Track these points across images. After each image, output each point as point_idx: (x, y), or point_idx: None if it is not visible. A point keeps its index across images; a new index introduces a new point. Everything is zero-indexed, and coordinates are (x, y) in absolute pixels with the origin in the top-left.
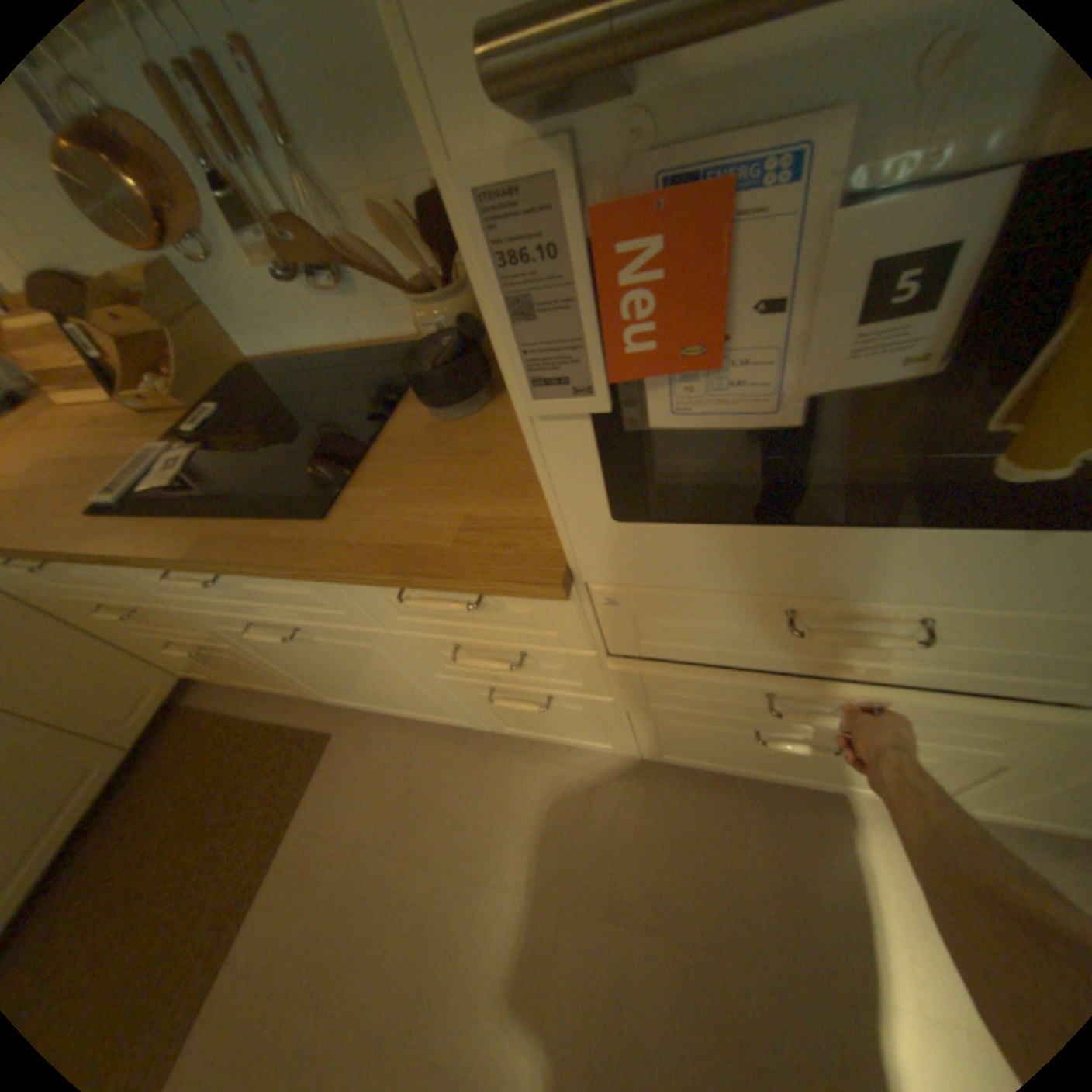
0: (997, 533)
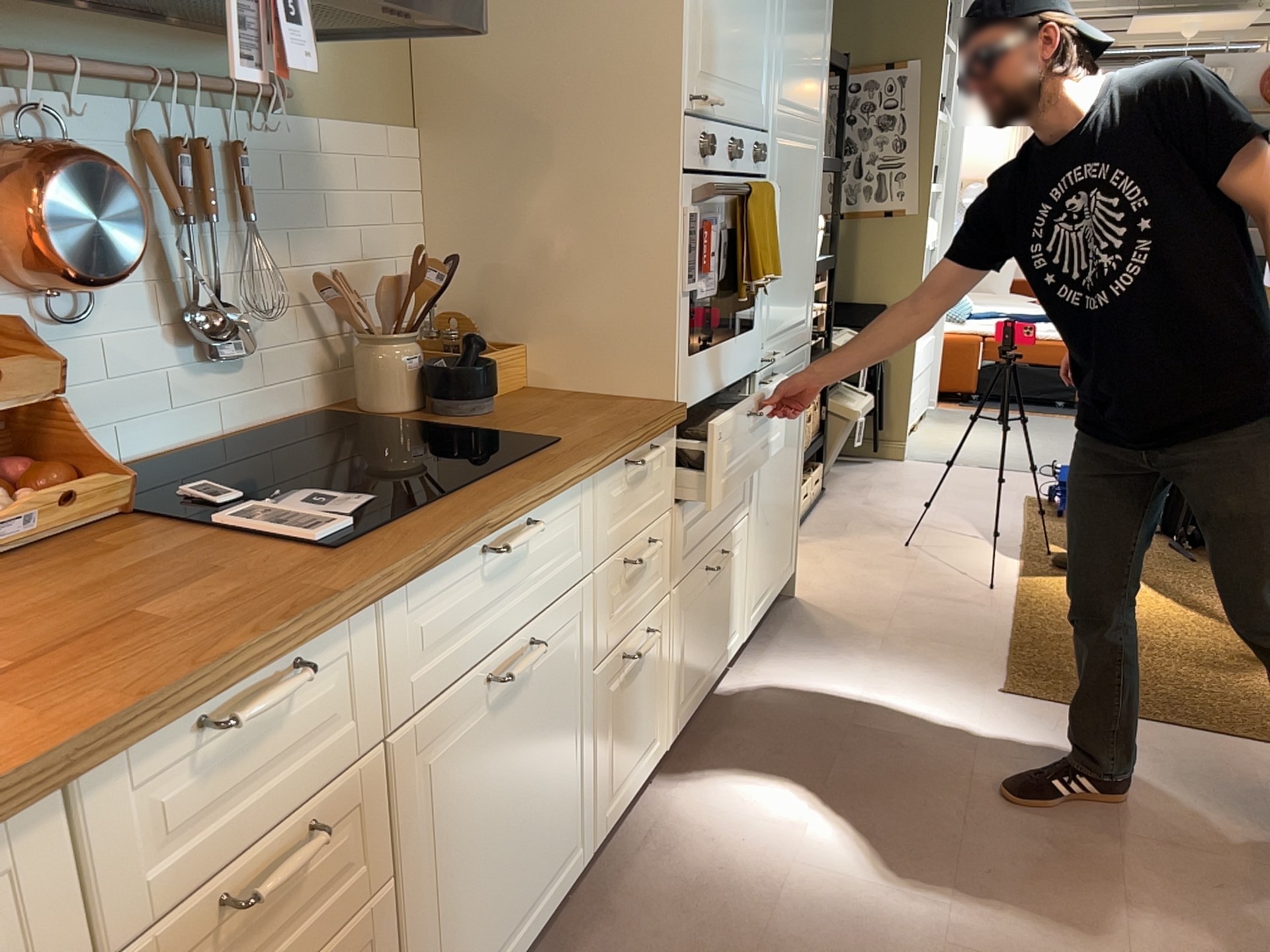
0: (733, 340)
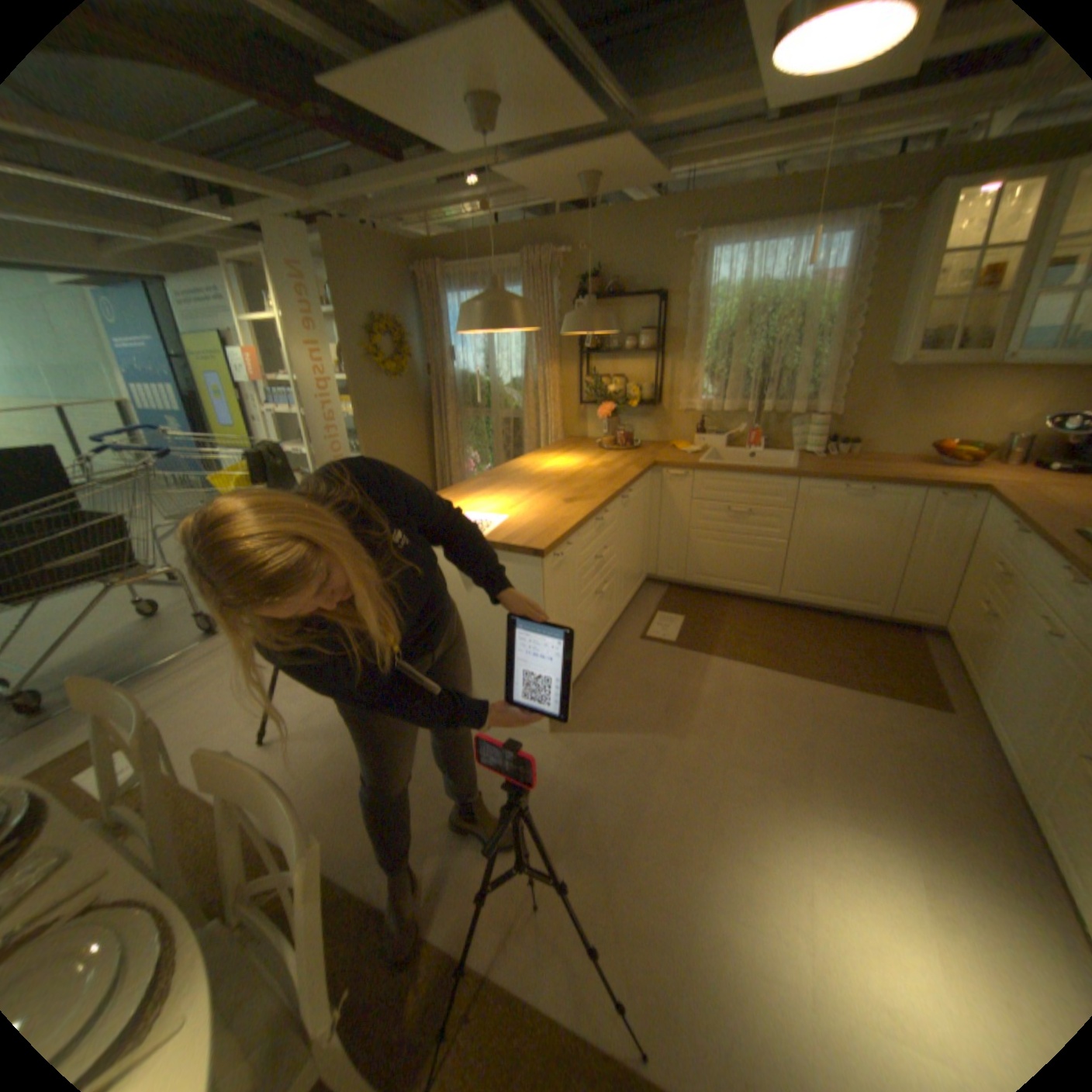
0: None
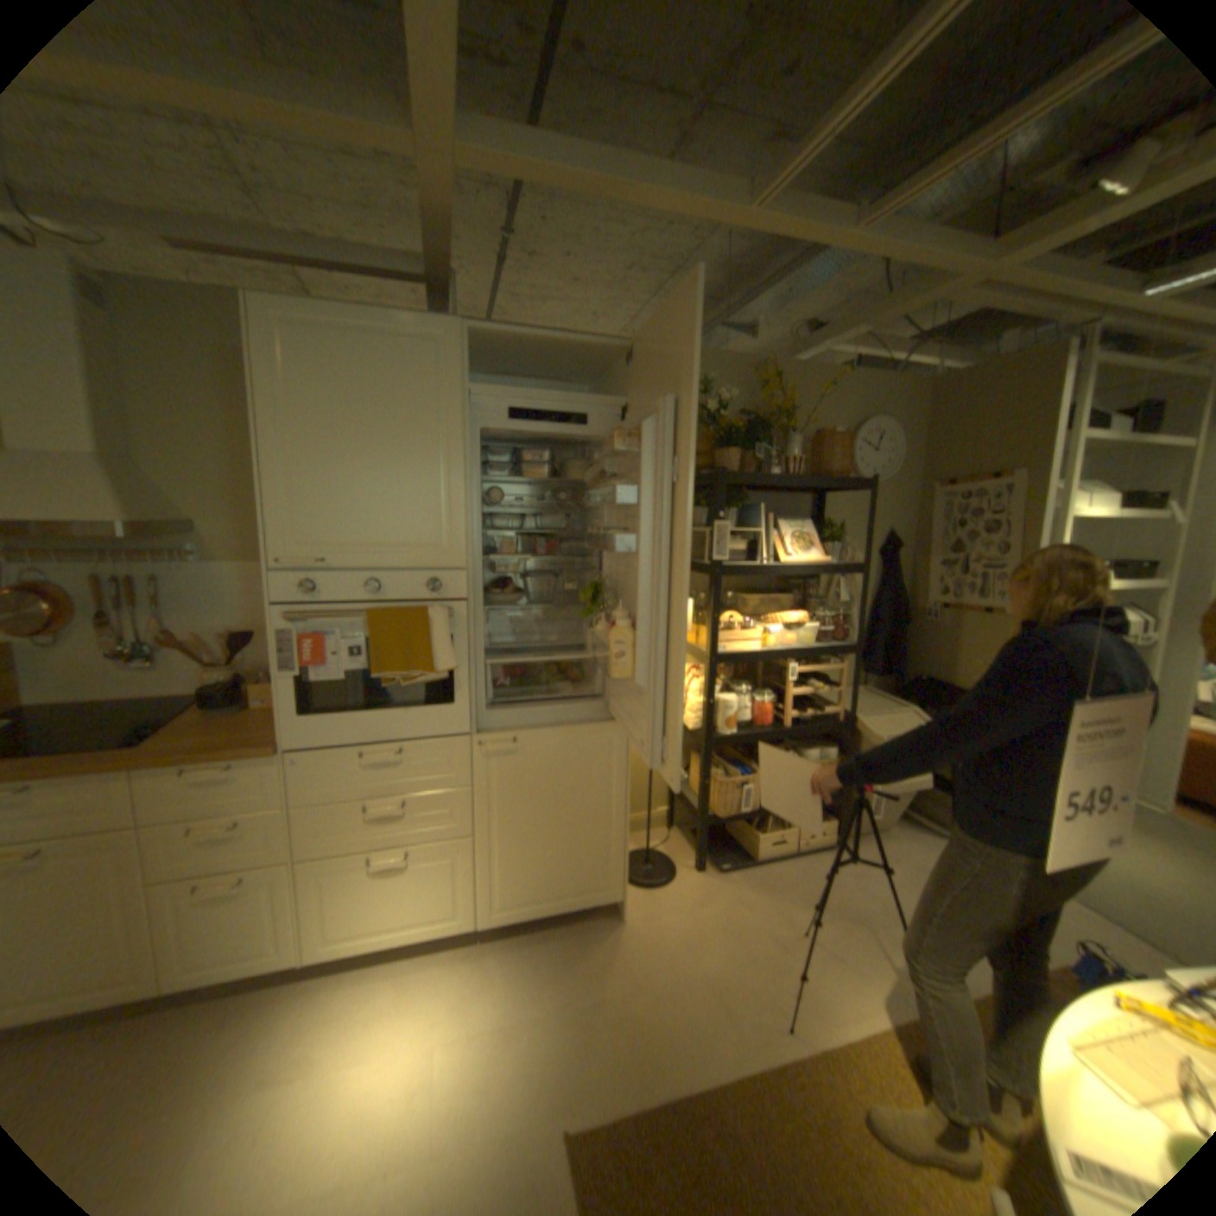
0: (397, 712)
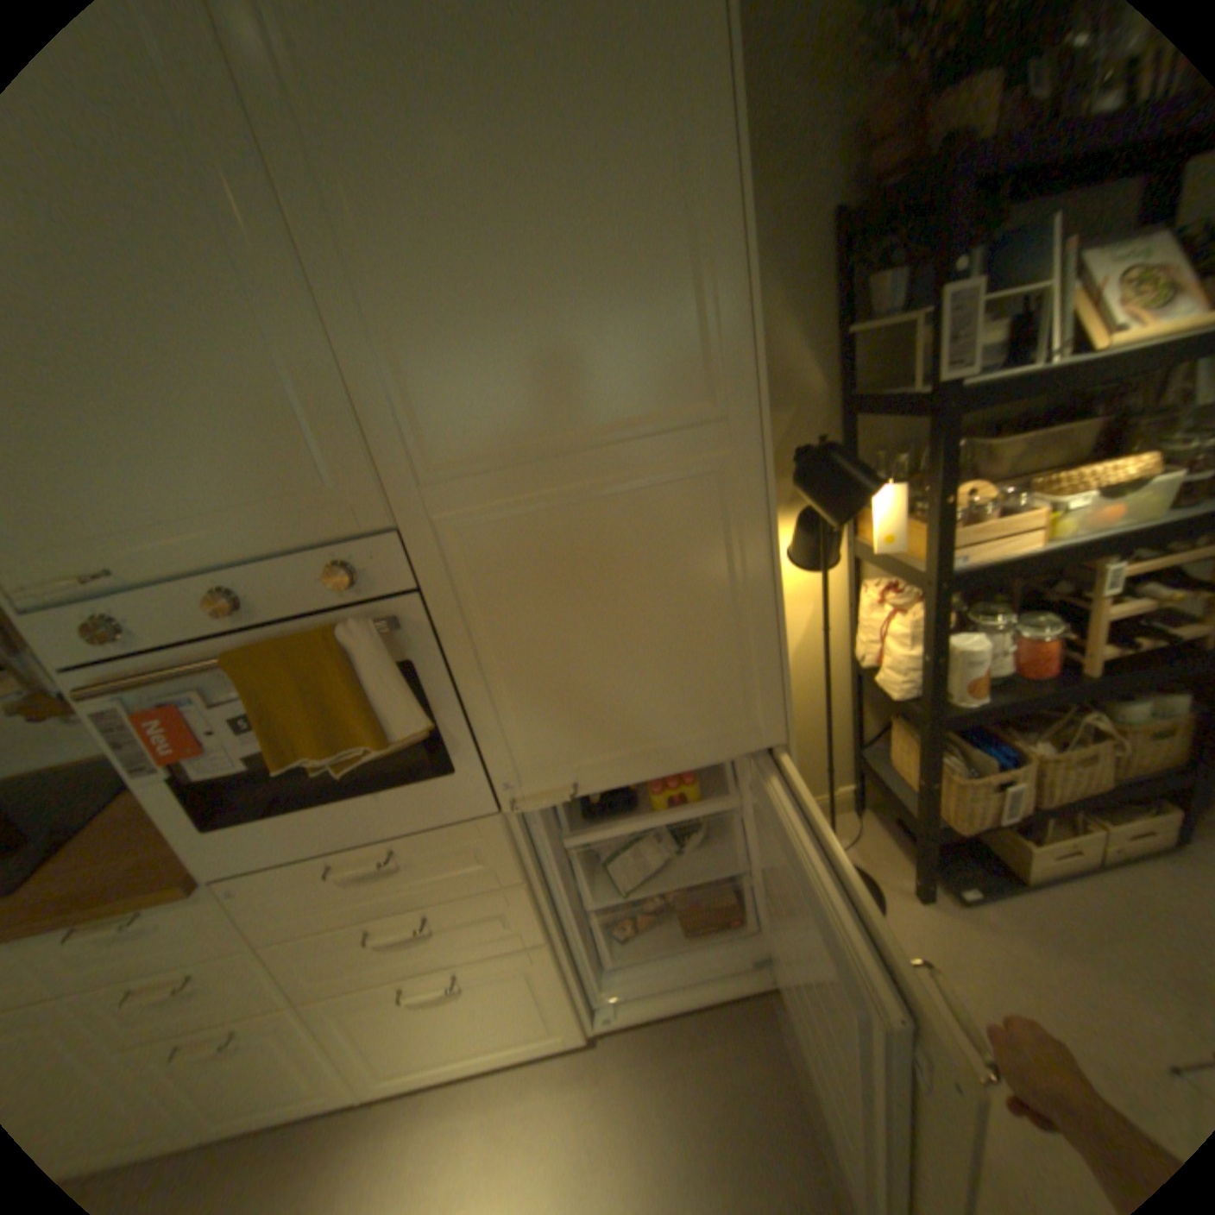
0: (360, 800)
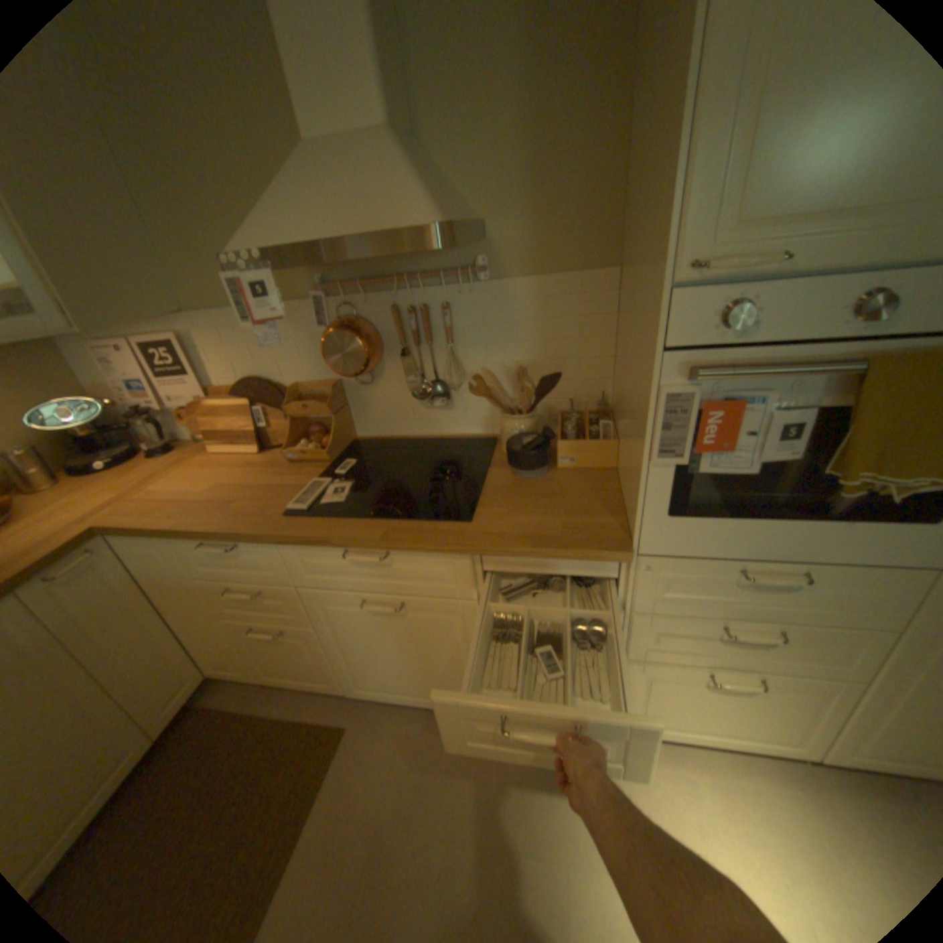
0: (829, 523)
